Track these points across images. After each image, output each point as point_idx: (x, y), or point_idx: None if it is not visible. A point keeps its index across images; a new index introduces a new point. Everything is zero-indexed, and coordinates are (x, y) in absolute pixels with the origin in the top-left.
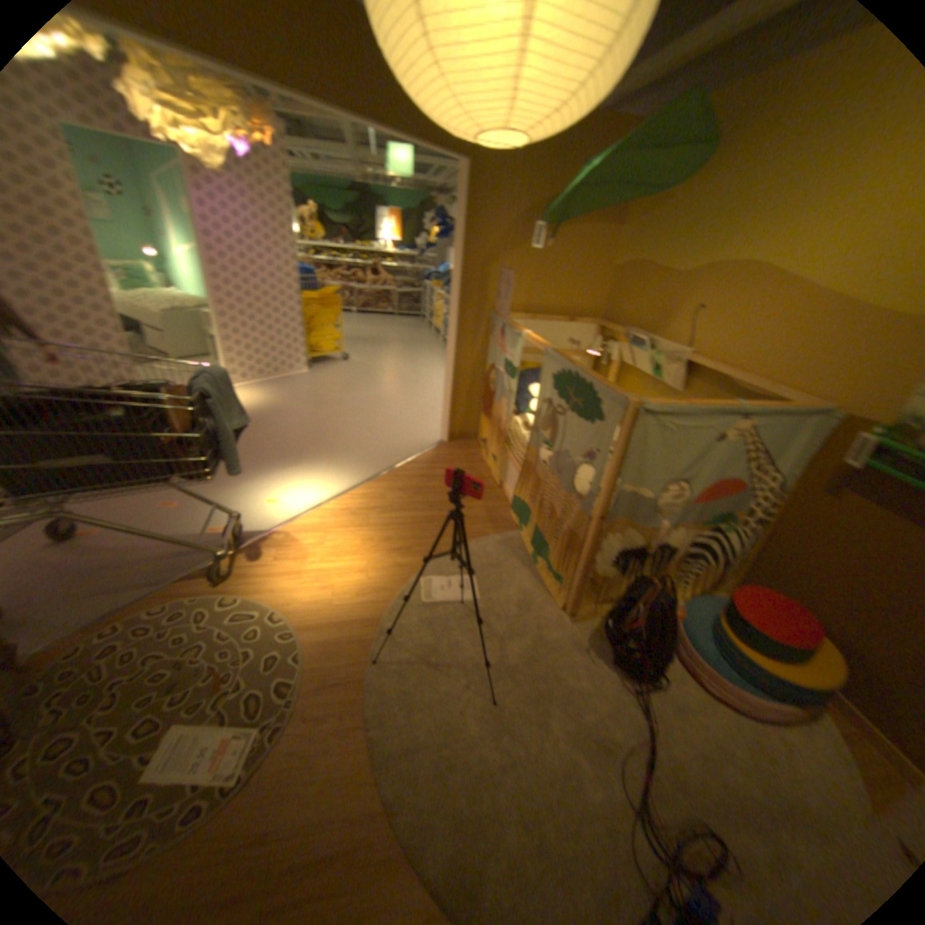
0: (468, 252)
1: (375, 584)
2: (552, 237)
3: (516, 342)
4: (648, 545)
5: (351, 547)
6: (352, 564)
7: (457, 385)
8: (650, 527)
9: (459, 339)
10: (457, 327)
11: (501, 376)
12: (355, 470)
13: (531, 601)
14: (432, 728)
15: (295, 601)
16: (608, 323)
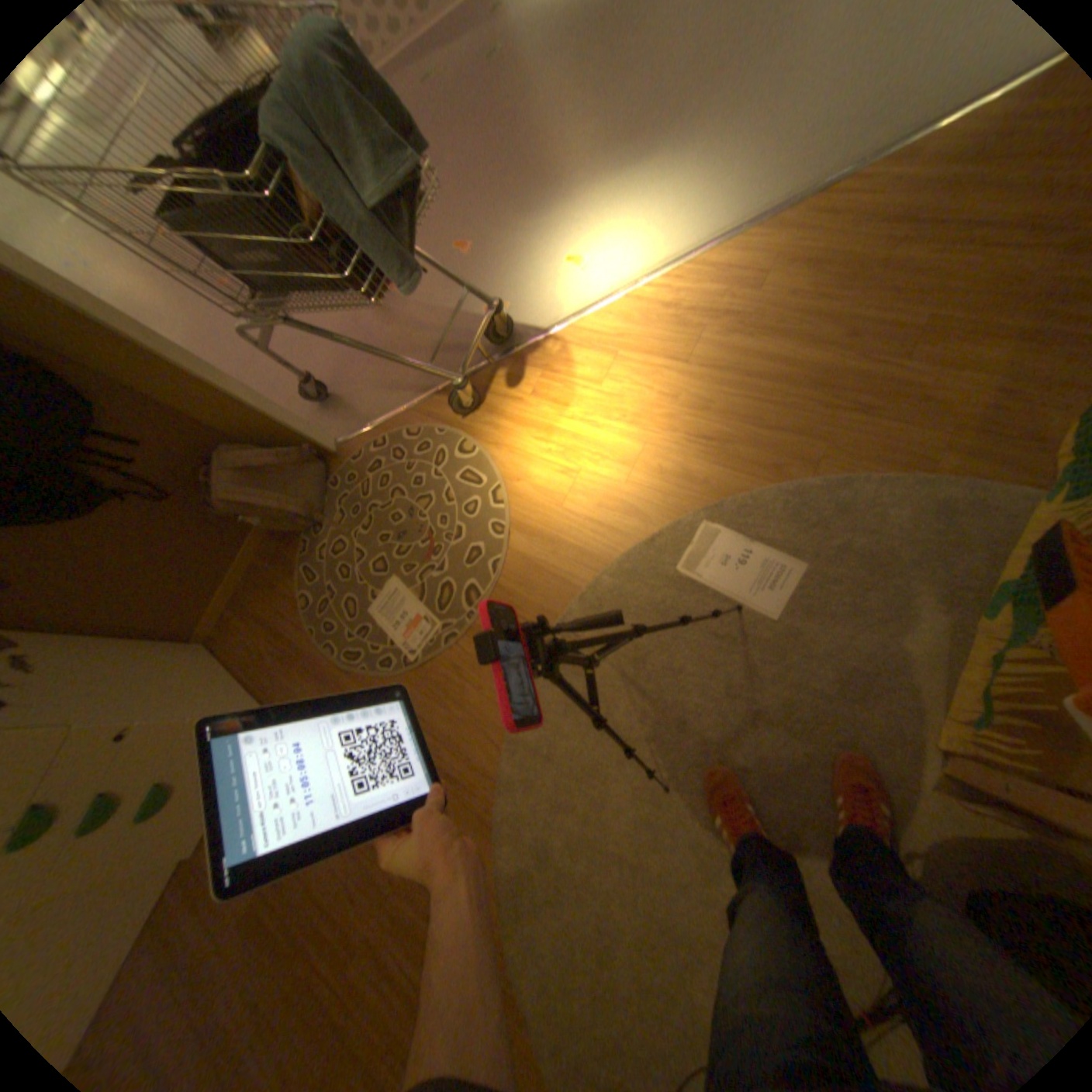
0: None
1: (634, 497)
2: None
3: None
4: None
5: (639, 404)
6: (624, 441)
7: None
8: None
9: None
10: None
11: None
12: (753, 176)
13: (890, 688)
14: (579, 751)
15: (530, 478)
16: None
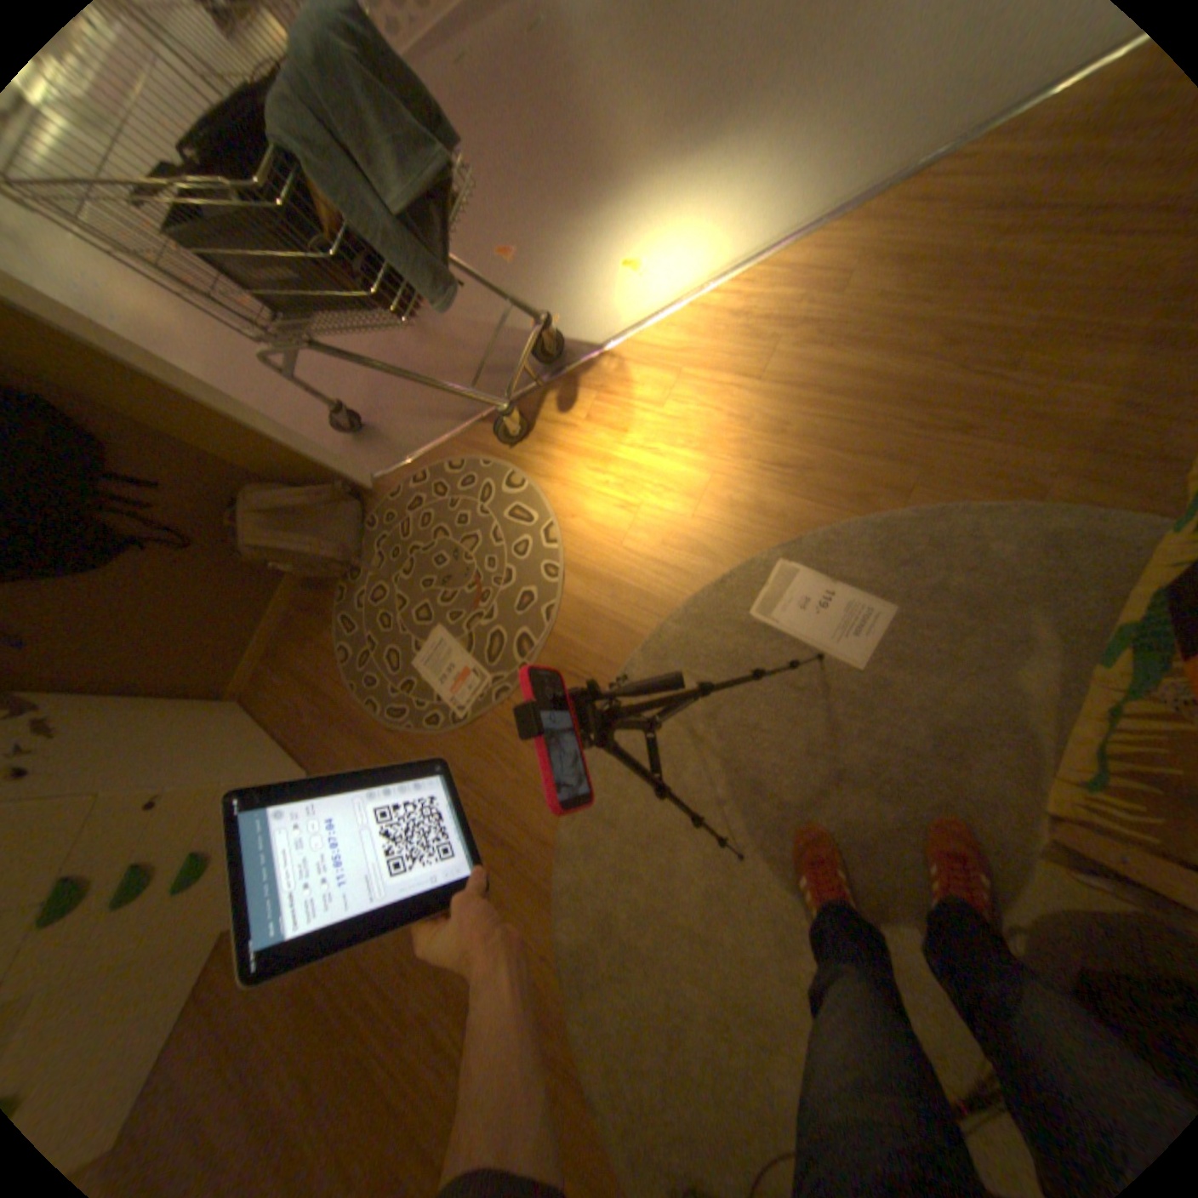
0: None
1: (701, 533)
2: None
3: None
4: None
5: (706, 428)
6: (689, 471)
7: None
8: None
9: None
10: None
11: None
12: (834, 161)
13: (991, 745)
14: (644, 816)
15: (585, 514)
16: None
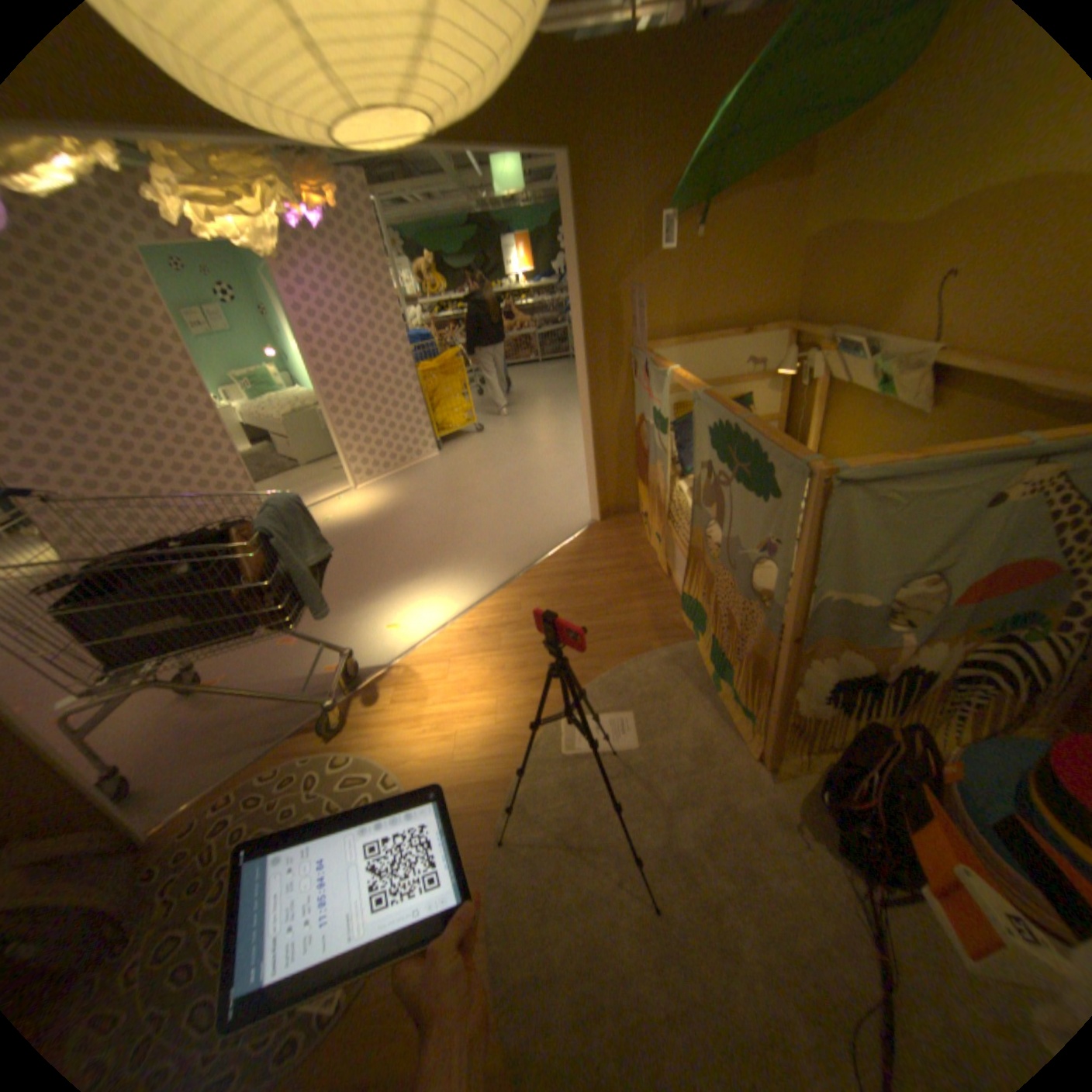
0: (590, 273)
1: (506, 731)
2: (703, 222)
3: (663, 383)
4: (884, 673)
5: (480, 680)
6: (480, 703)
7: (603, 448)
8: (883, 647)
9: (596, 389)
10: (590, 375)
11: (653, 431)
12: (488, 574)
13: (714, 749)
14: (573, 946)
15: (414, 757)
16: (807, 325)
